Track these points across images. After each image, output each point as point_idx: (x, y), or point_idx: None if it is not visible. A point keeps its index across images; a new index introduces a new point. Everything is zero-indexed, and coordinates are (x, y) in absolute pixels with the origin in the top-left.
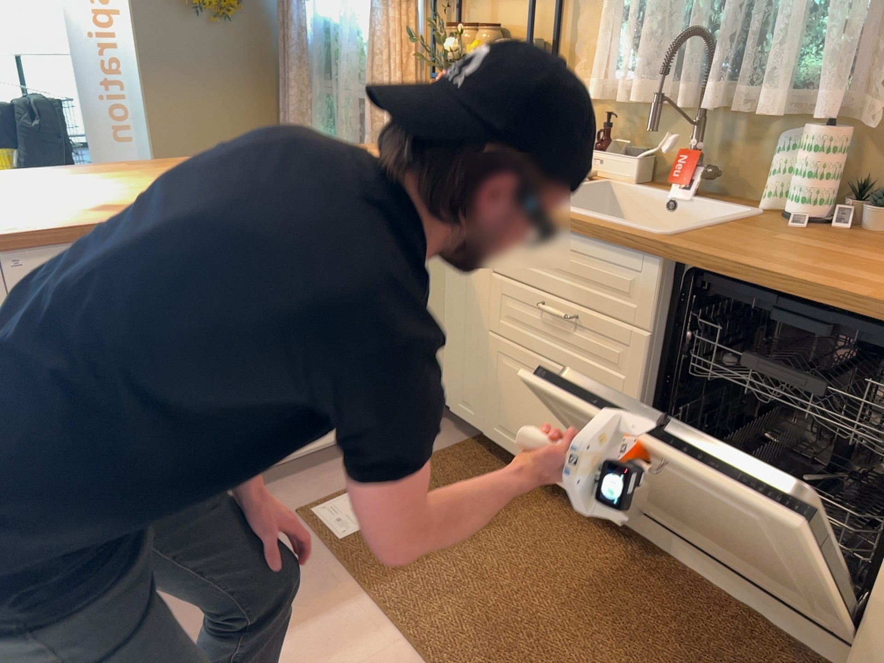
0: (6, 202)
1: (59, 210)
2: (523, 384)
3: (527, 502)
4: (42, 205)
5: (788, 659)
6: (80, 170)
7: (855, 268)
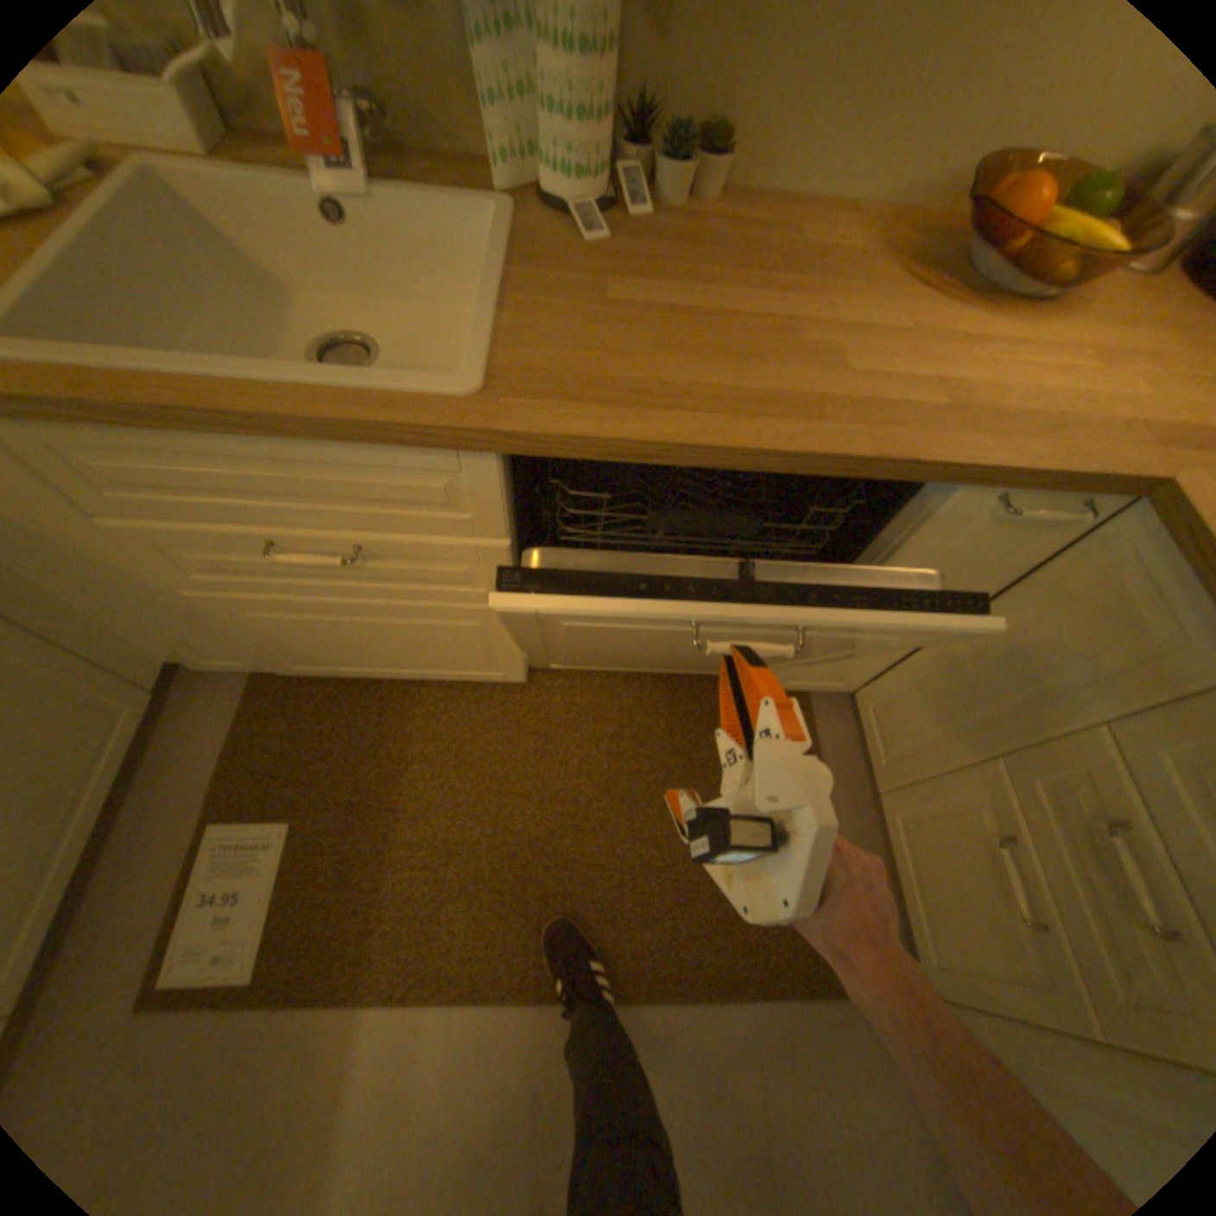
0: None
1: None
2: (306, 627)
3: (401, 710)
4: None
5: (704, 687)
6: None
7: (779, 354)
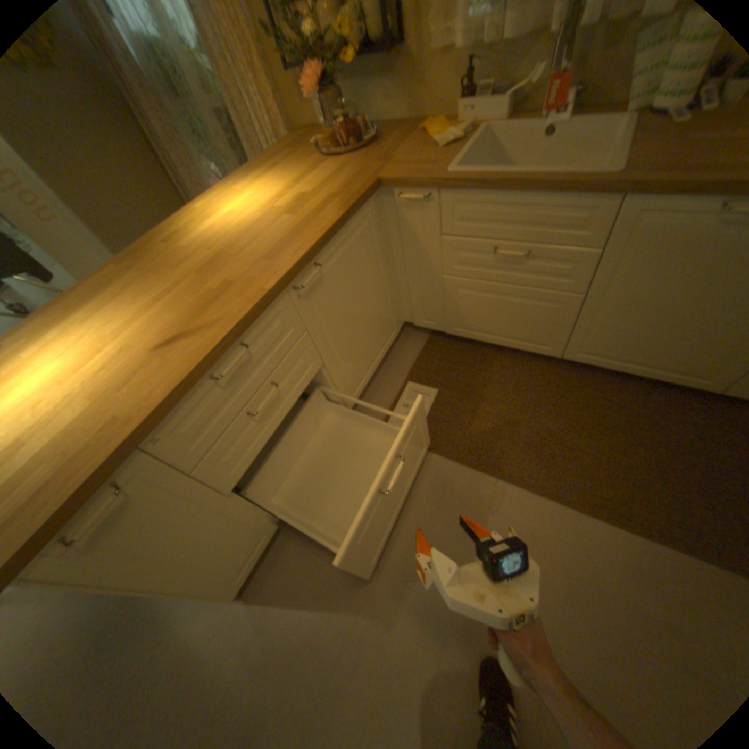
0: (69, 374)
1: (132, 365)
2: (477, 301)
3: (490, 362)
4: (106, 362)
5: (675, 391)
6: (79, 292)
7: None
